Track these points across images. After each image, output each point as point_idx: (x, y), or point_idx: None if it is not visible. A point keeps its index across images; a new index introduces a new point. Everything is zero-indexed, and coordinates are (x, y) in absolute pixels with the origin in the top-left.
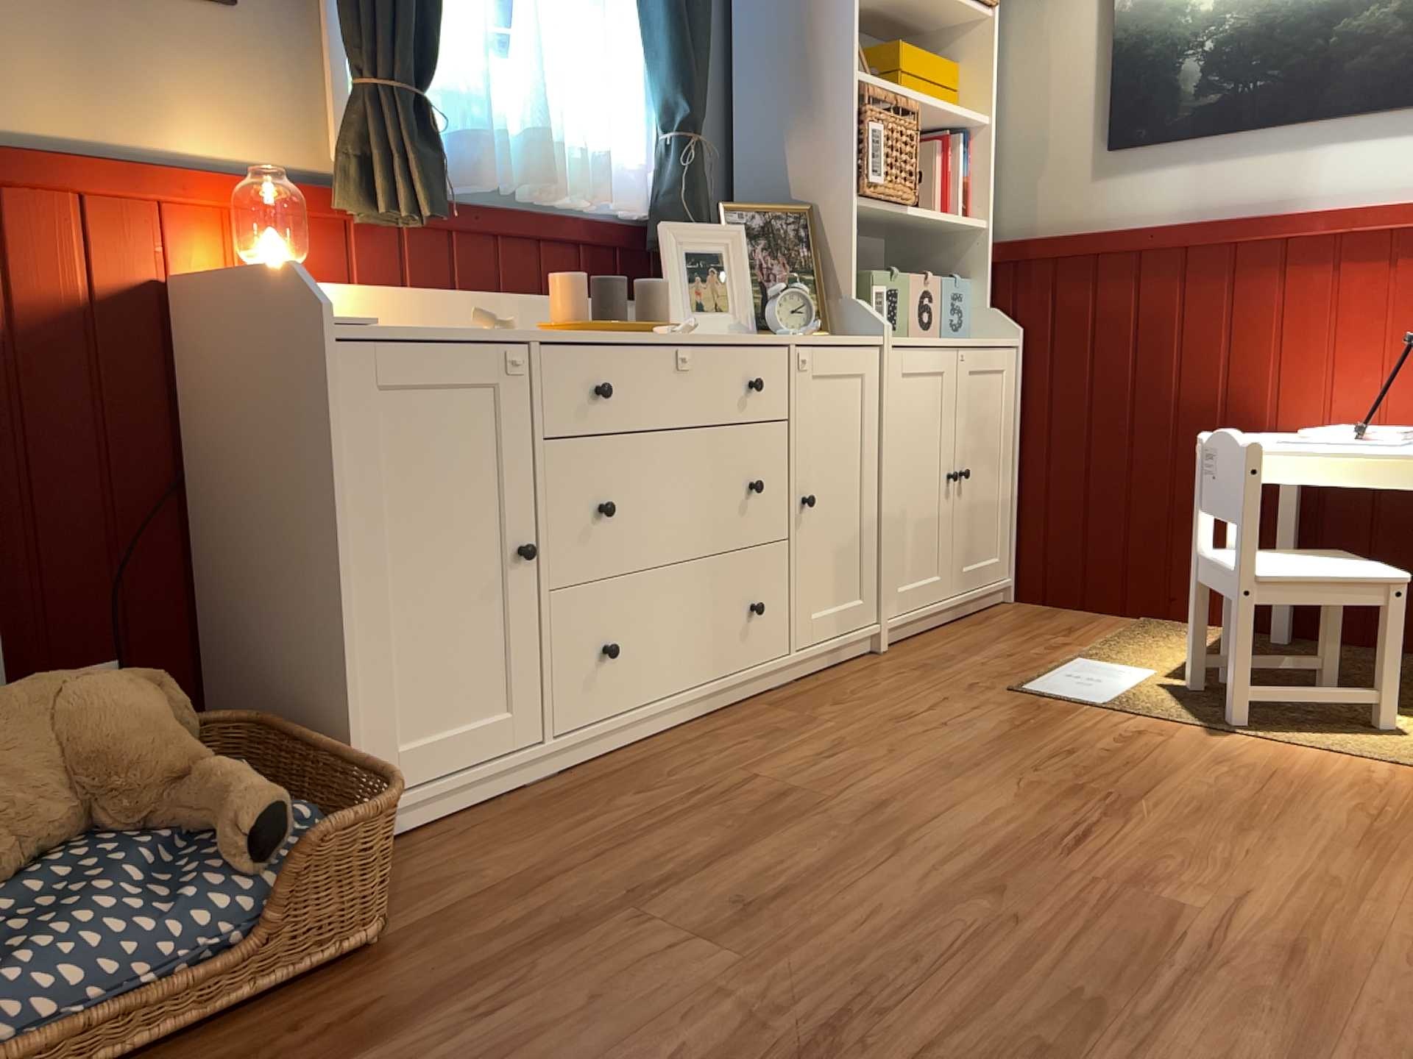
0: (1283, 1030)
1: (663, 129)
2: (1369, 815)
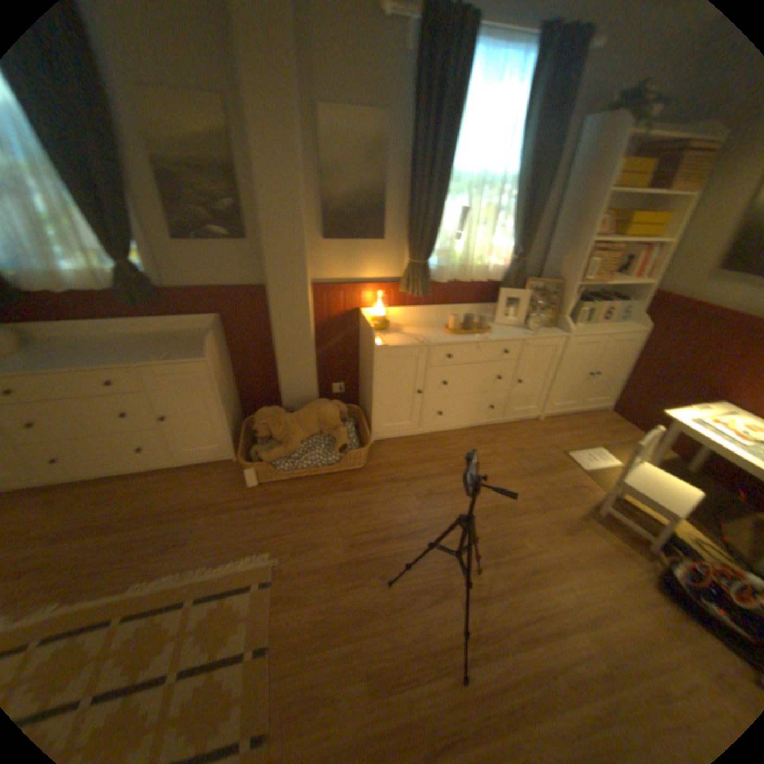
0: (509, 588)
1: (514, 255)
2: (616, 552)
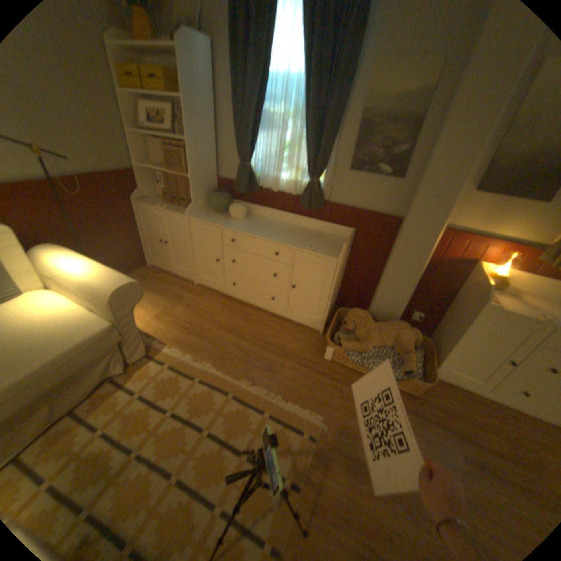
0: None
1: None
2: None
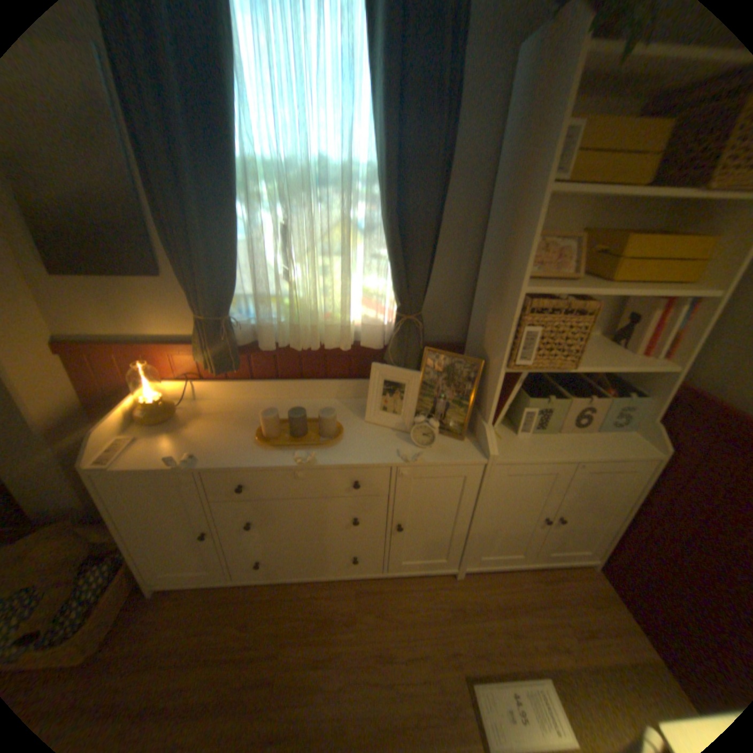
0: None
1: (397, 305)
2: None
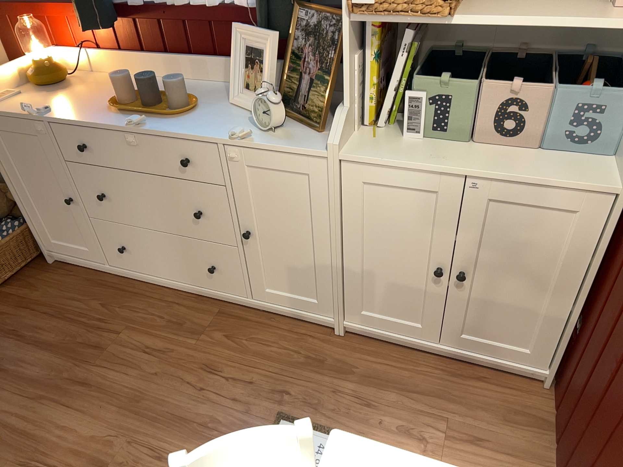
0: None
1: None
2: None
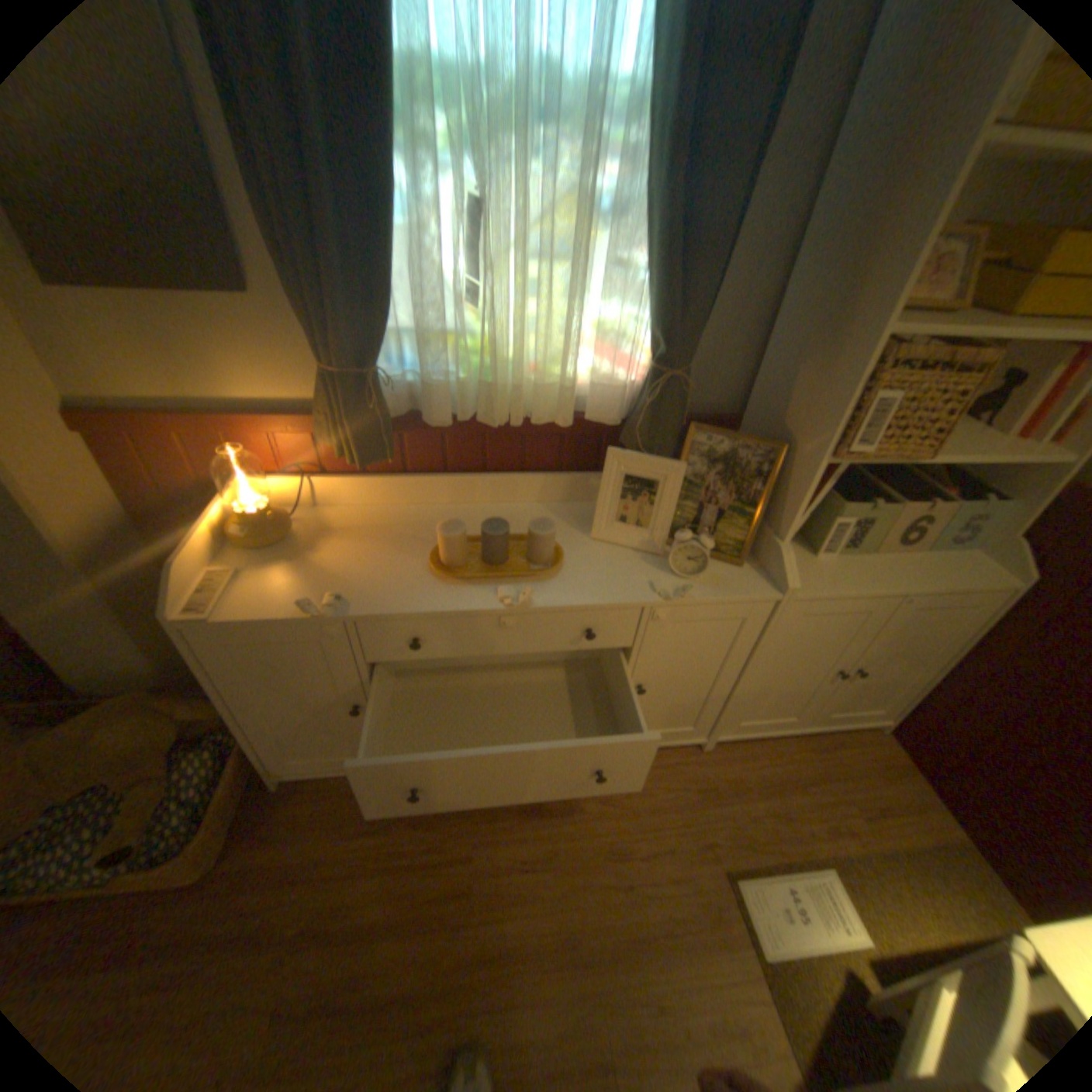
0: None
1: (652, 353)
2: None
